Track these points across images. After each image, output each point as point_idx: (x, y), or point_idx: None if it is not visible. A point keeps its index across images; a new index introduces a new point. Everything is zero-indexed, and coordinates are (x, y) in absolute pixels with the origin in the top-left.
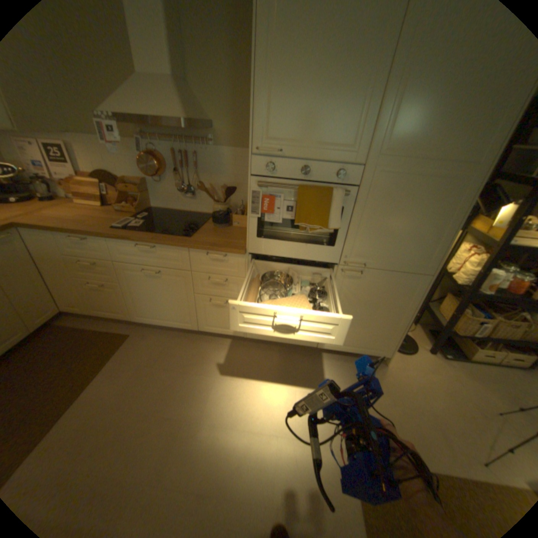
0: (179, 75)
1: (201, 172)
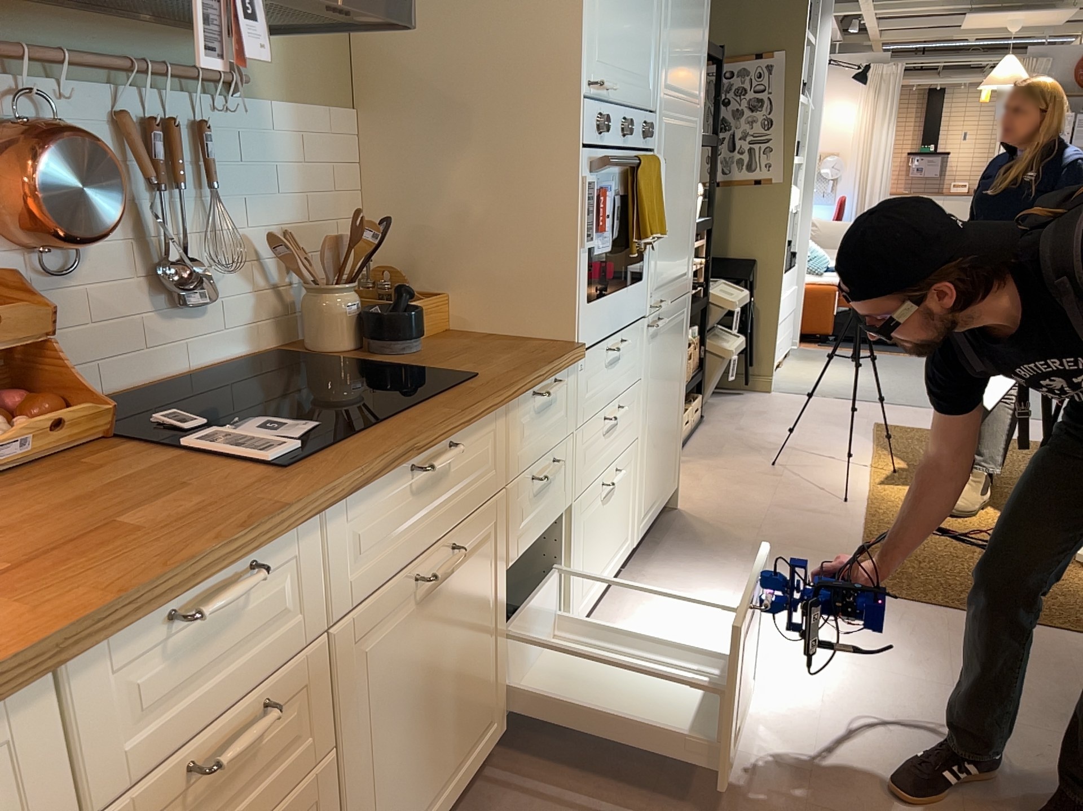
0: None
1: (224, 199)
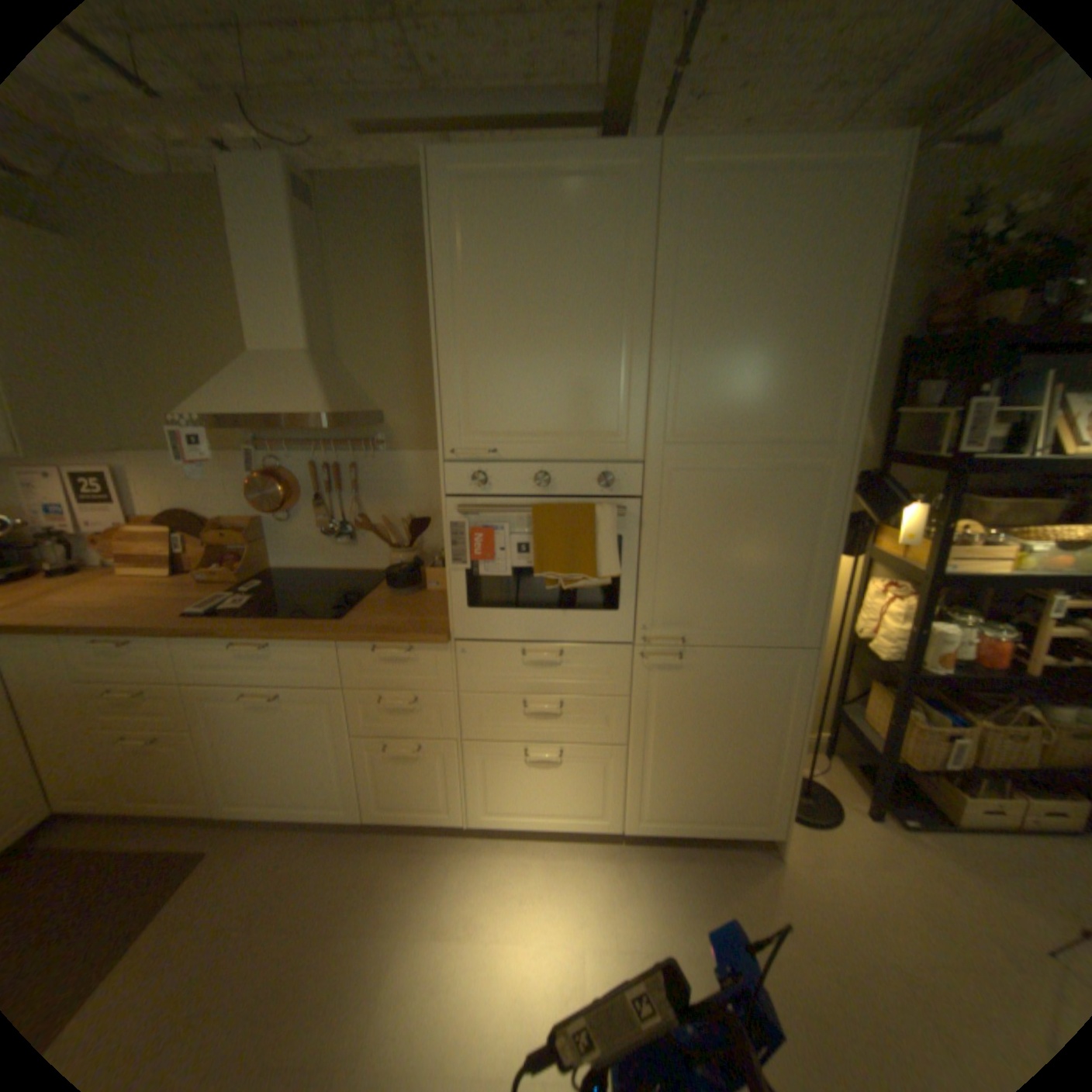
0: (324, 347)
1: (366, 496)
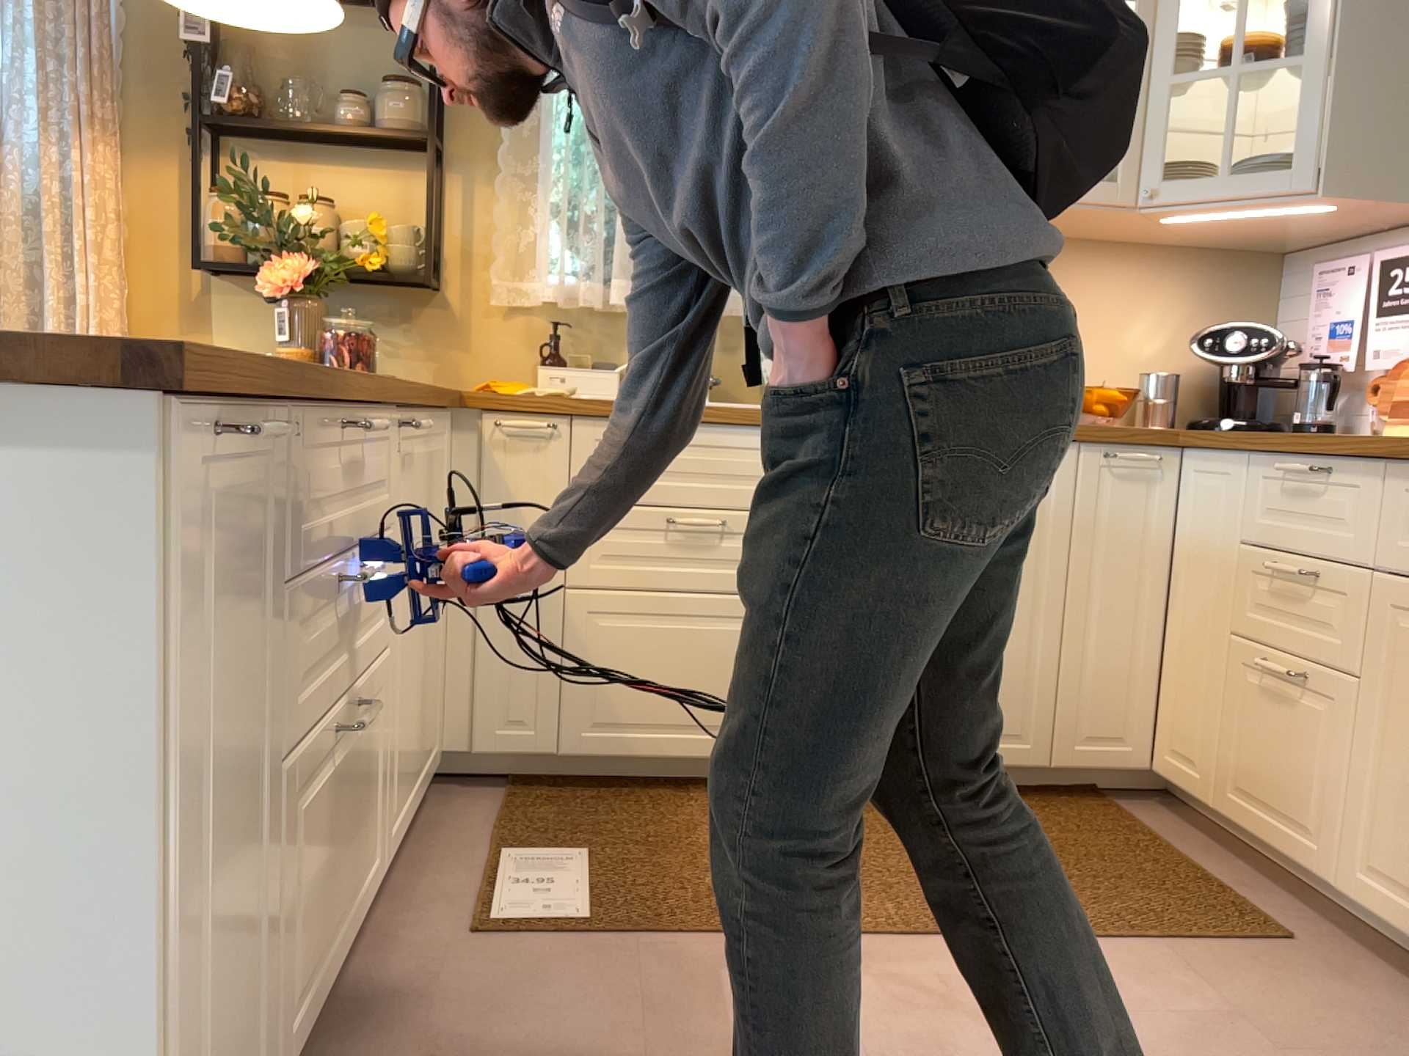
0: None
1: None
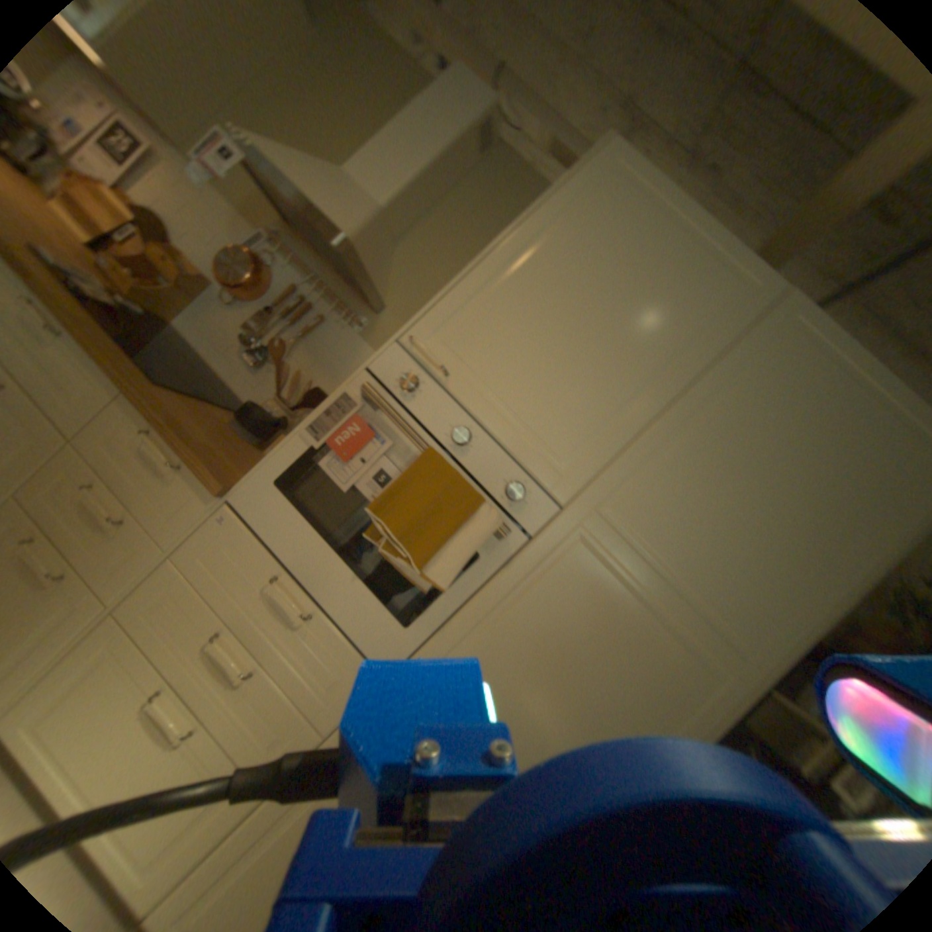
0: (396, 230)
1: (305, 349)
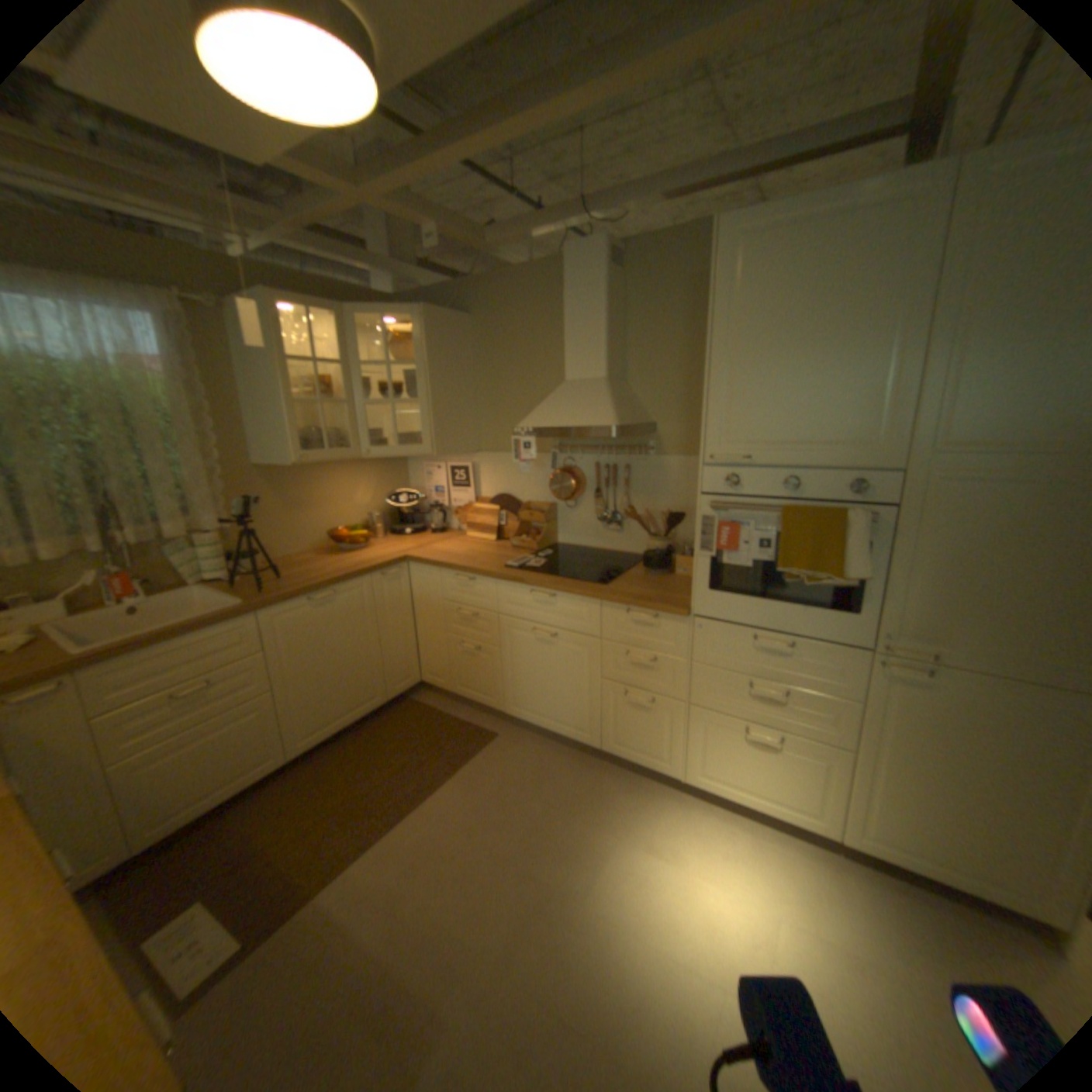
0: (616, 373)
1: (633, 492)
